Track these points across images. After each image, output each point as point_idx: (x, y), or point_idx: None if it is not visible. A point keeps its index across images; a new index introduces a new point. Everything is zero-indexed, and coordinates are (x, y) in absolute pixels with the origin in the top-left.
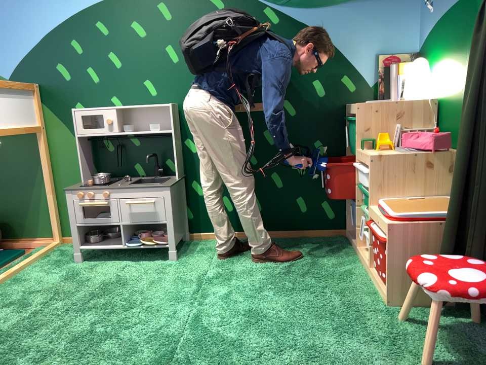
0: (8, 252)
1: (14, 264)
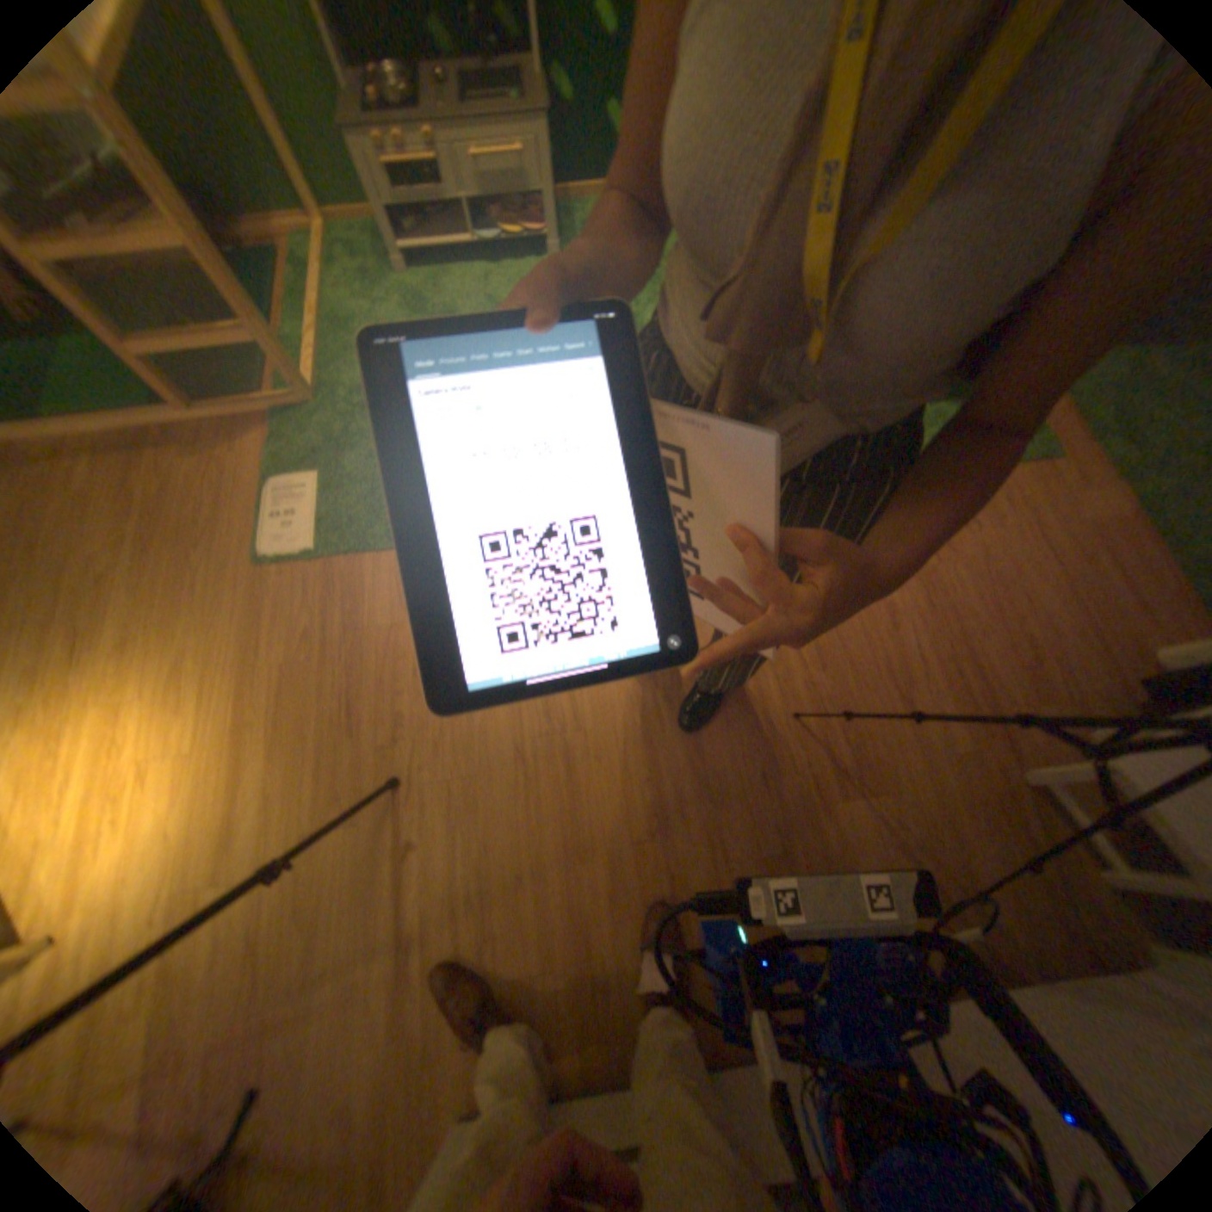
0: (239, 255)
1: (290, 287)
